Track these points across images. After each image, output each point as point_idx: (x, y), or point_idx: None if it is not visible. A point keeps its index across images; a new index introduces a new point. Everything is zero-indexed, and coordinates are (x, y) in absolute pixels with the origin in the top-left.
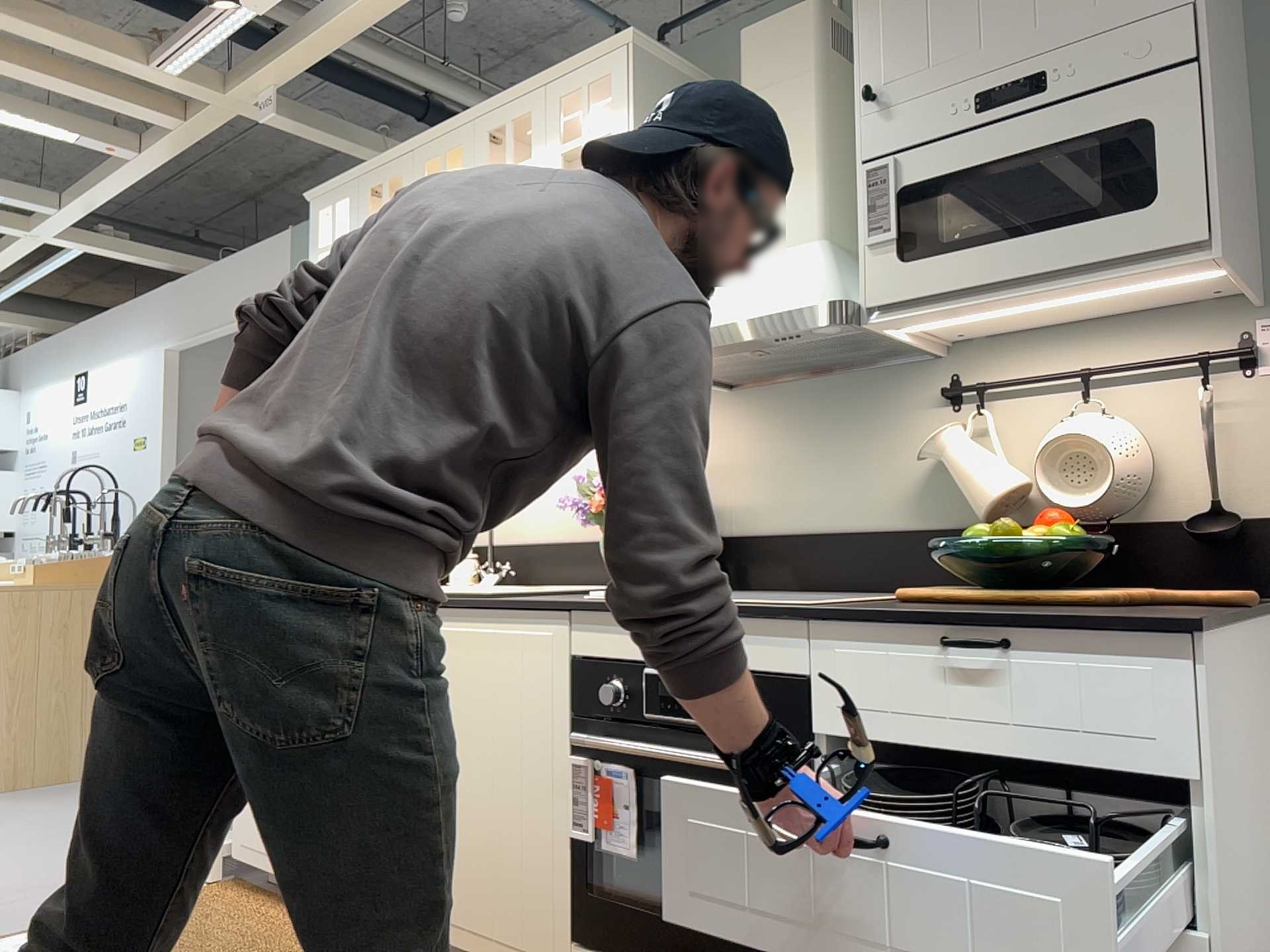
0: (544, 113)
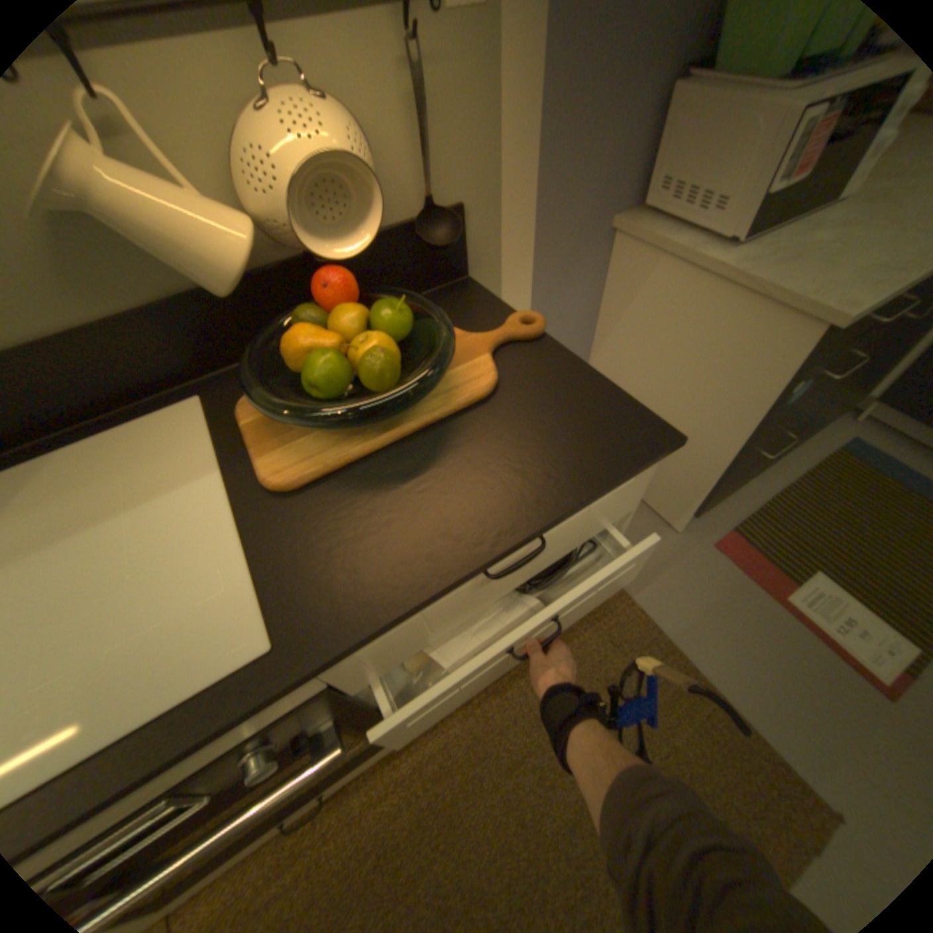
0: None
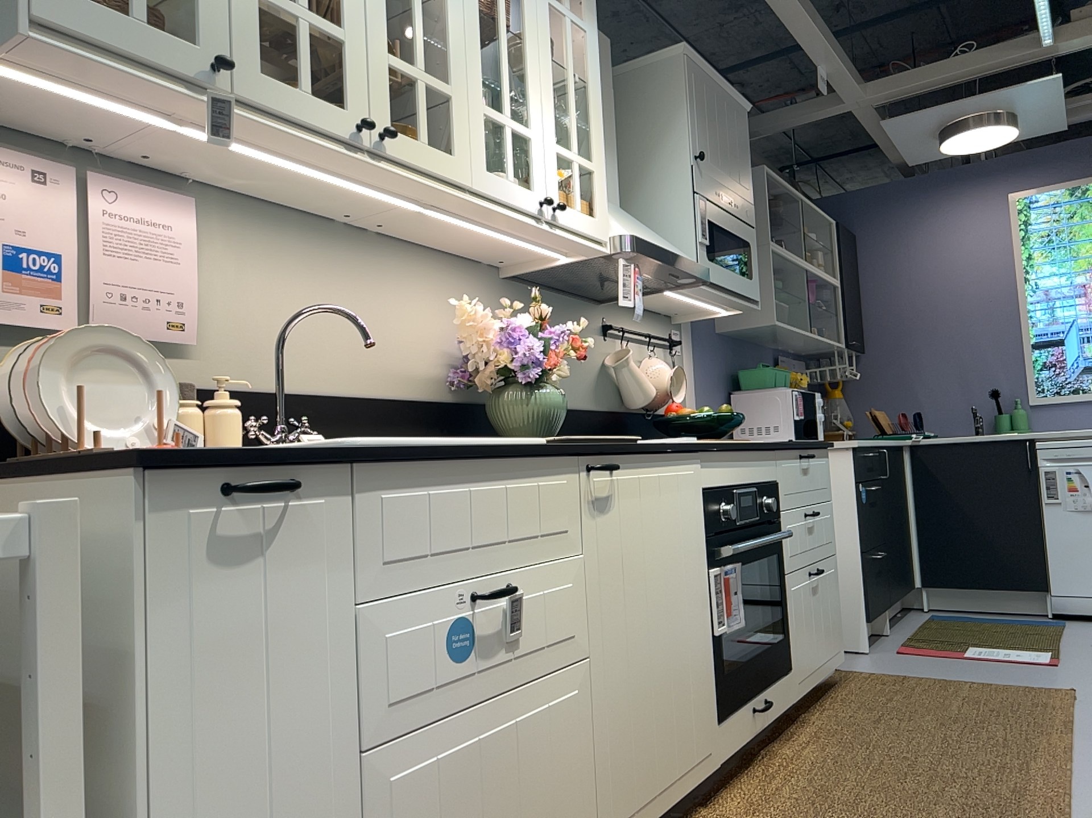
0: None
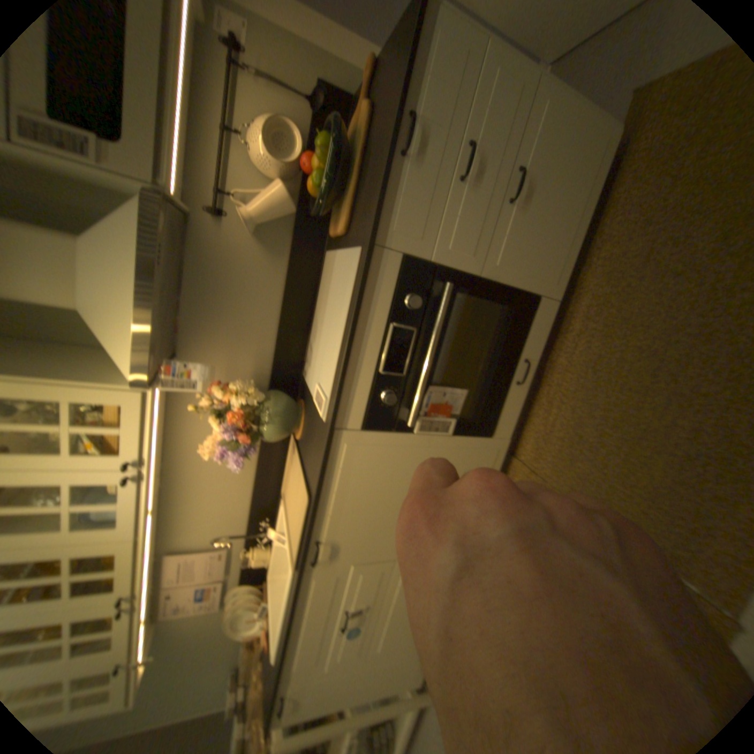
0: None
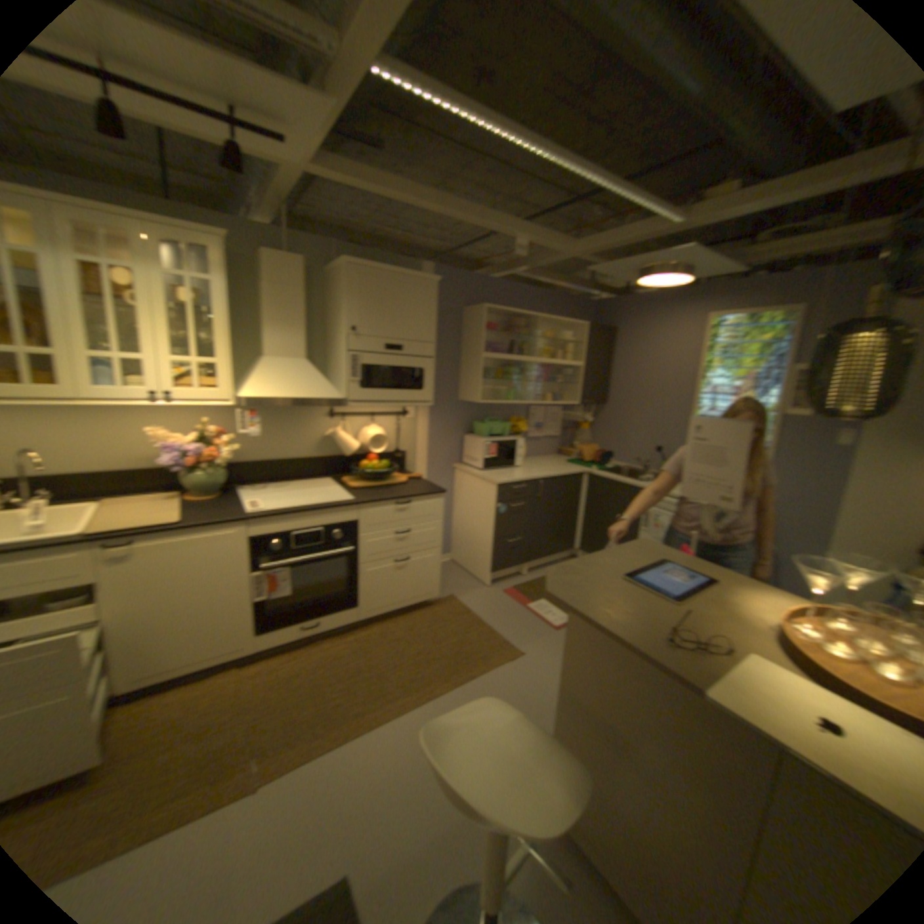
0: (150, 239)
